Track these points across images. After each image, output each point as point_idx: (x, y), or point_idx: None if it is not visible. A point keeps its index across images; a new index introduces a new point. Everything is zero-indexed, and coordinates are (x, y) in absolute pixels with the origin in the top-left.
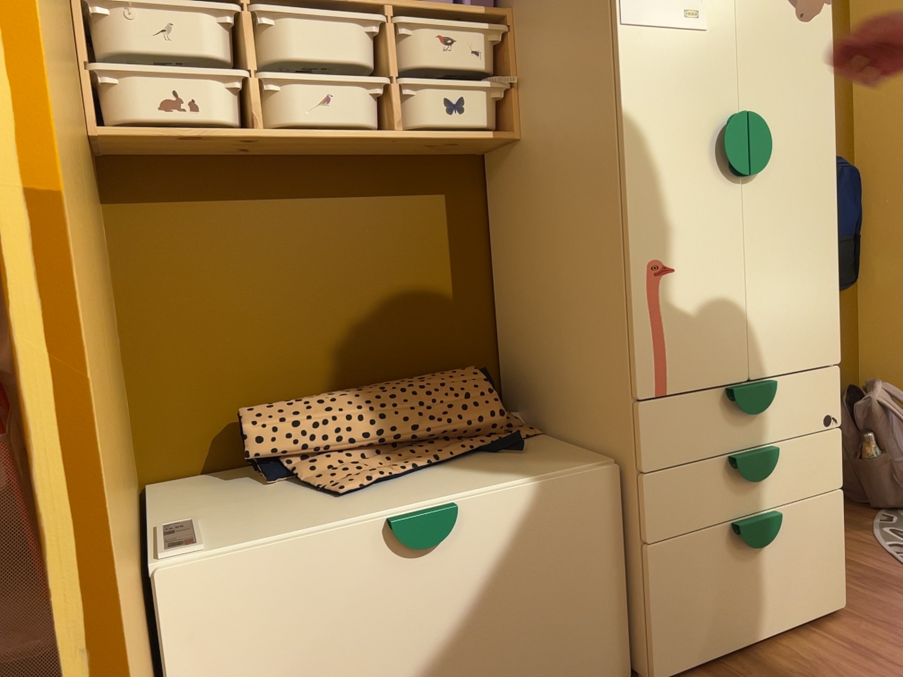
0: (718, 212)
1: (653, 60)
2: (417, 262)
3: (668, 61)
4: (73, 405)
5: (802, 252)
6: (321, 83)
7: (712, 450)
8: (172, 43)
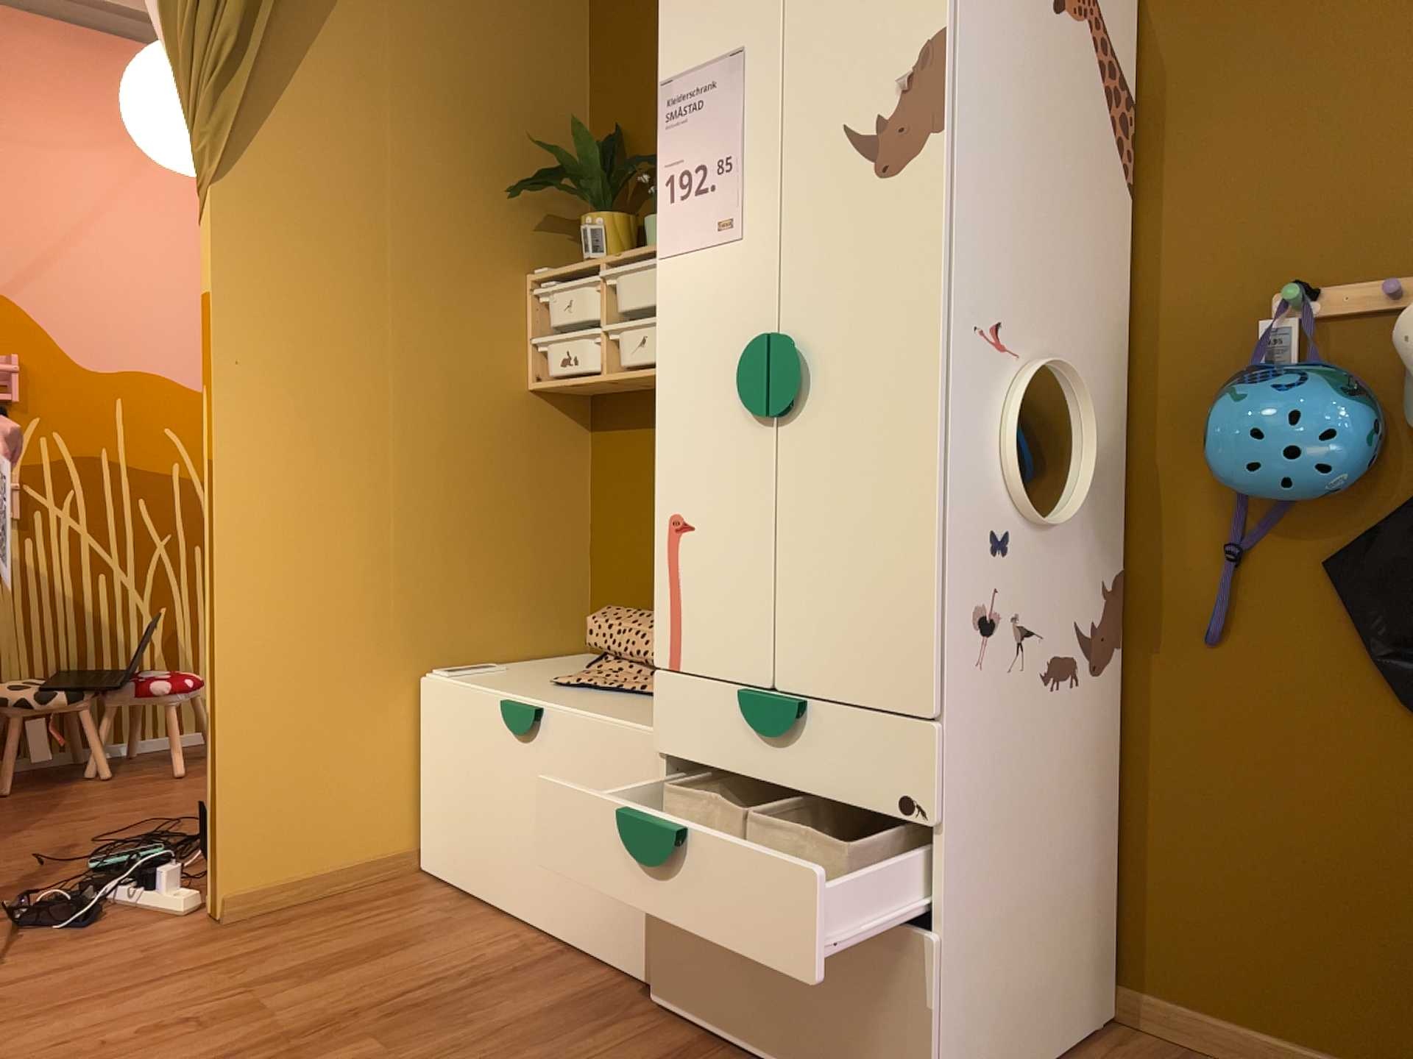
0: (743, 461)
1: (686, 288)
2: None
3: (699, 285)
4: (217, 537)
5: (866, 526)
6: (637, 327)
7: (726, 763)
8: (566, 313)
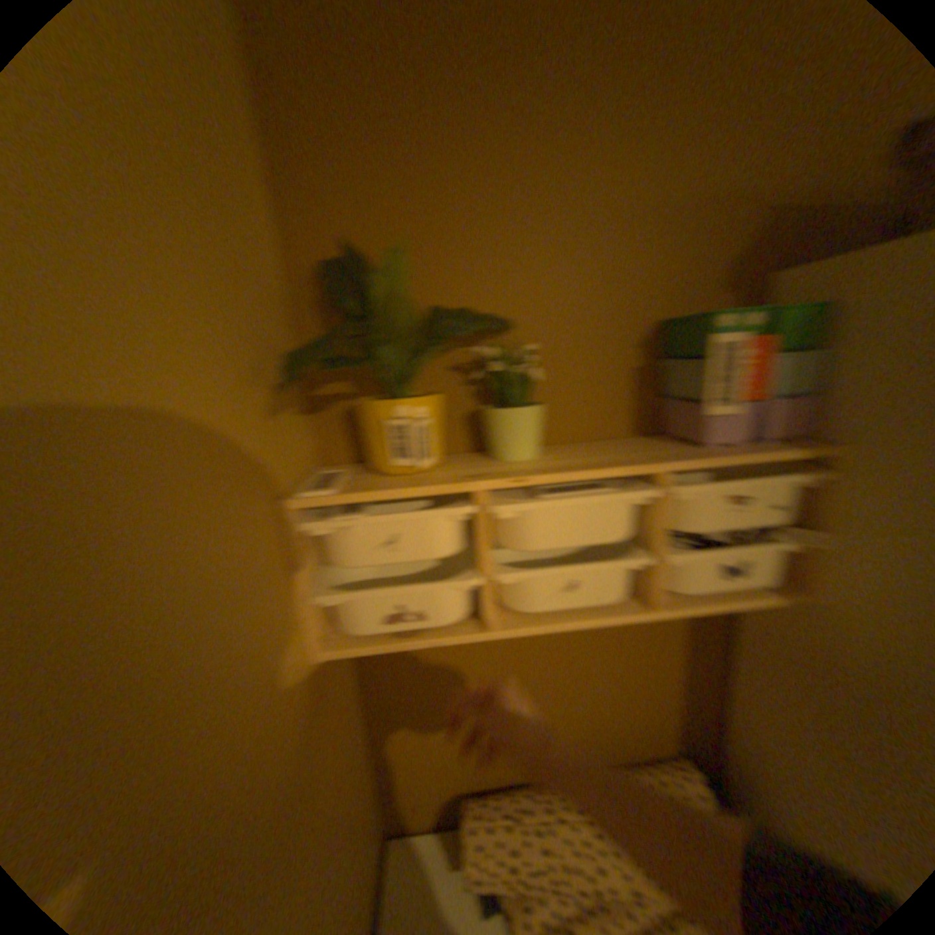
0: None
1: None
2: (647, 661)
3: None
4: None
5: None
6: (567, 575)
7: None
8: (397, 555)
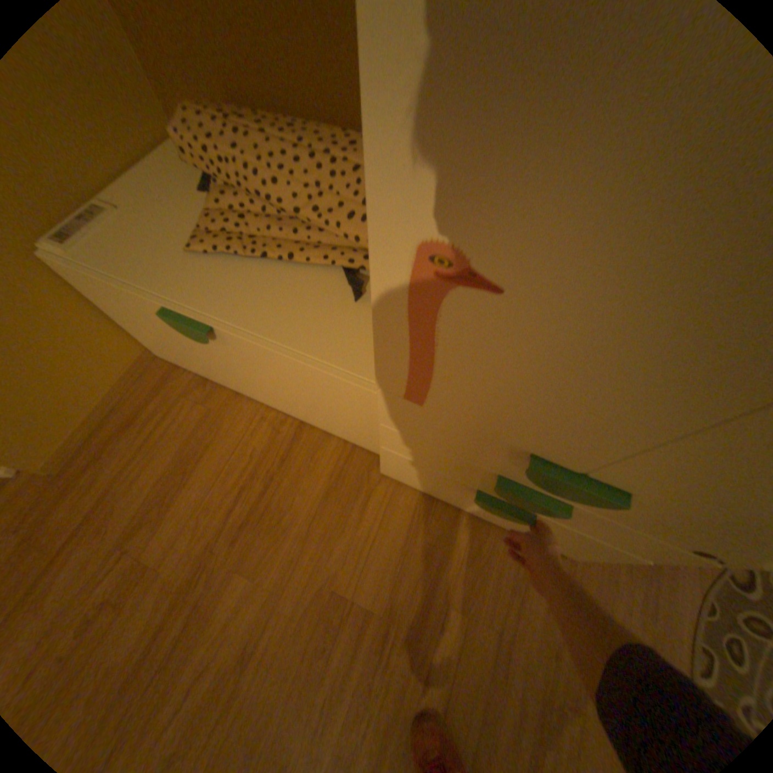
0: None
1: None
2: None
3: None
4: None
5: None
6: None
7: (476, 459)
8: None
